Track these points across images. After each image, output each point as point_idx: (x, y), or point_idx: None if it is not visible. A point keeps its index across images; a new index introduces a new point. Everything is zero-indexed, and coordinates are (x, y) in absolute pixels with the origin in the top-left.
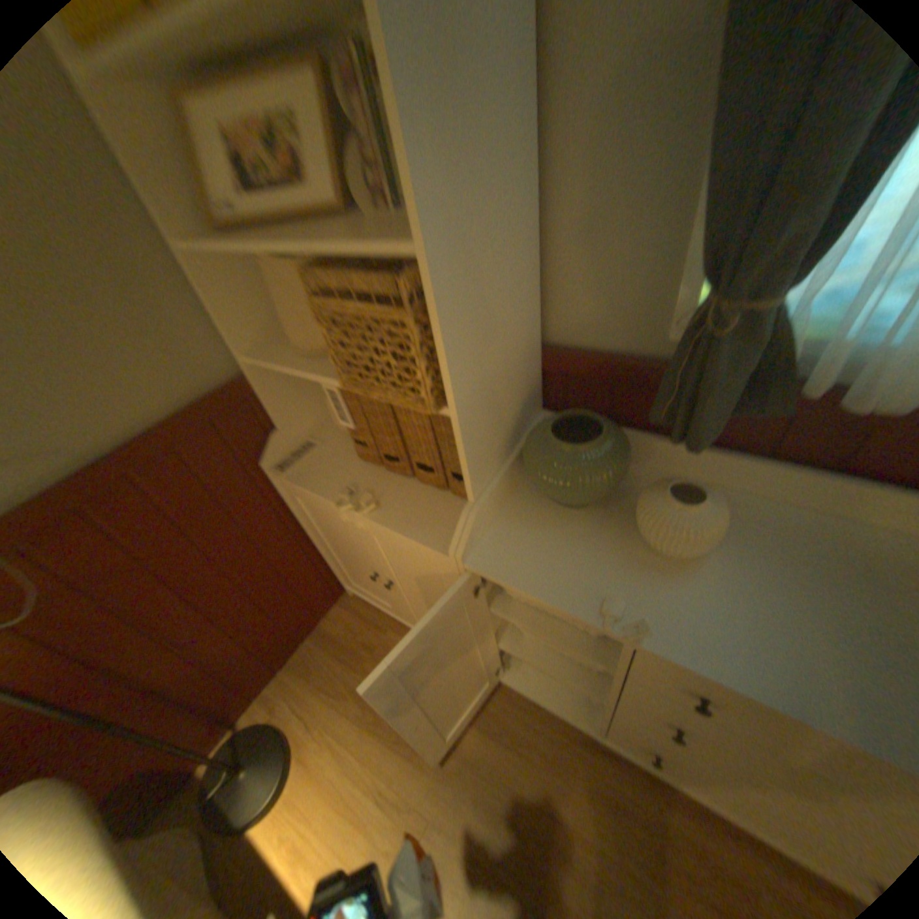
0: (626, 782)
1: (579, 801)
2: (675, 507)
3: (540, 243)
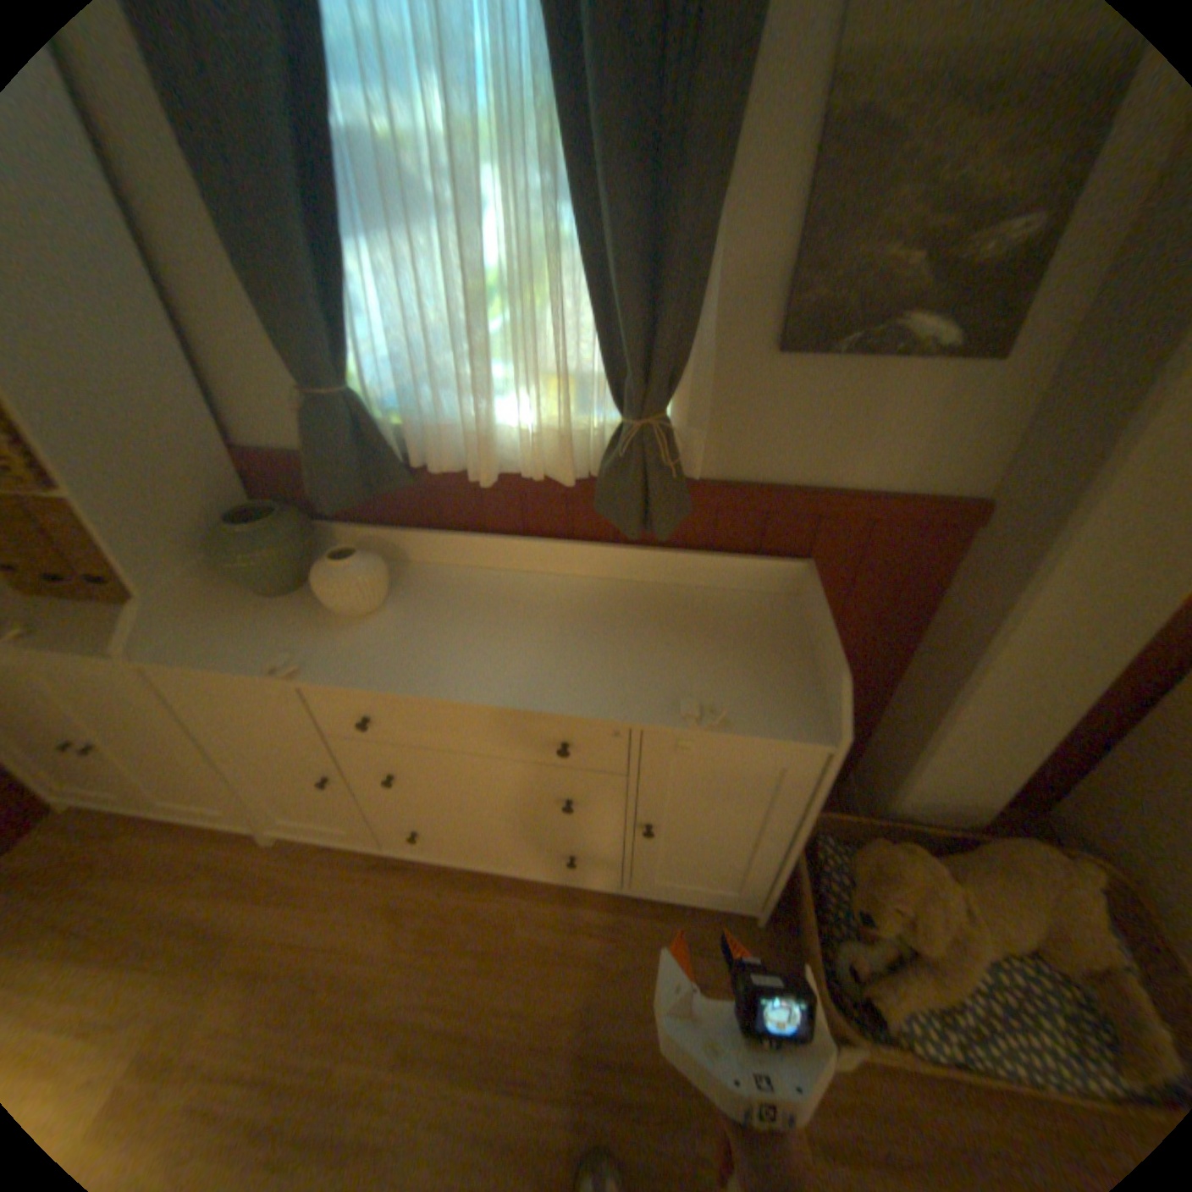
0: (407, 886)
1: (354, 921)
2: (328, 566)
3: (180, 349)
